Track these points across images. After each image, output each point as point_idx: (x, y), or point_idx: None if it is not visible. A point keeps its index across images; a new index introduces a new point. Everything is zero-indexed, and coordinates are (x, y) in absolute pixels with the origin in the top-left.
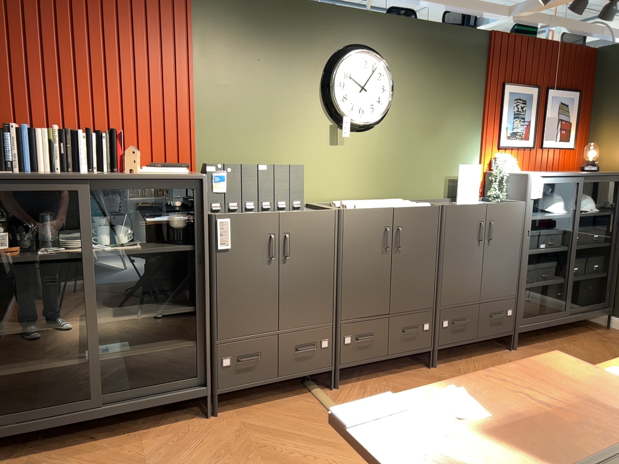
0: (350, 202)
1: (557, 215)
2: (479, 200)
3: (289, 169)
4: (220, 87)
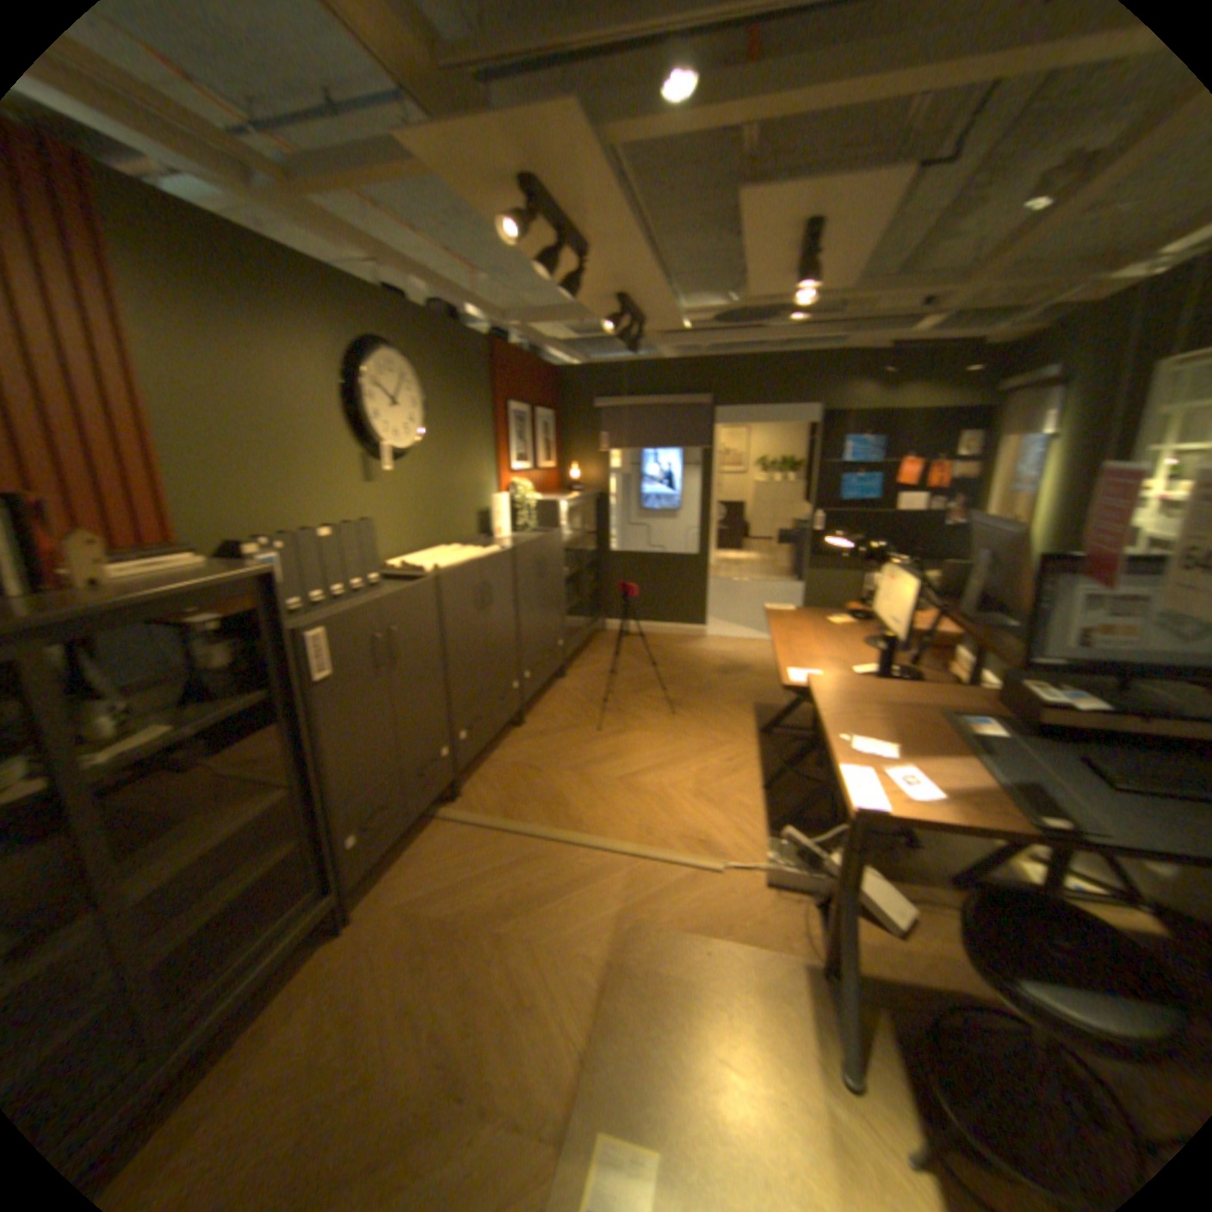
0: (417, 561)
1: (571, 538)
2: (507, 533)
3: (356, 531)
4: (185, 390)
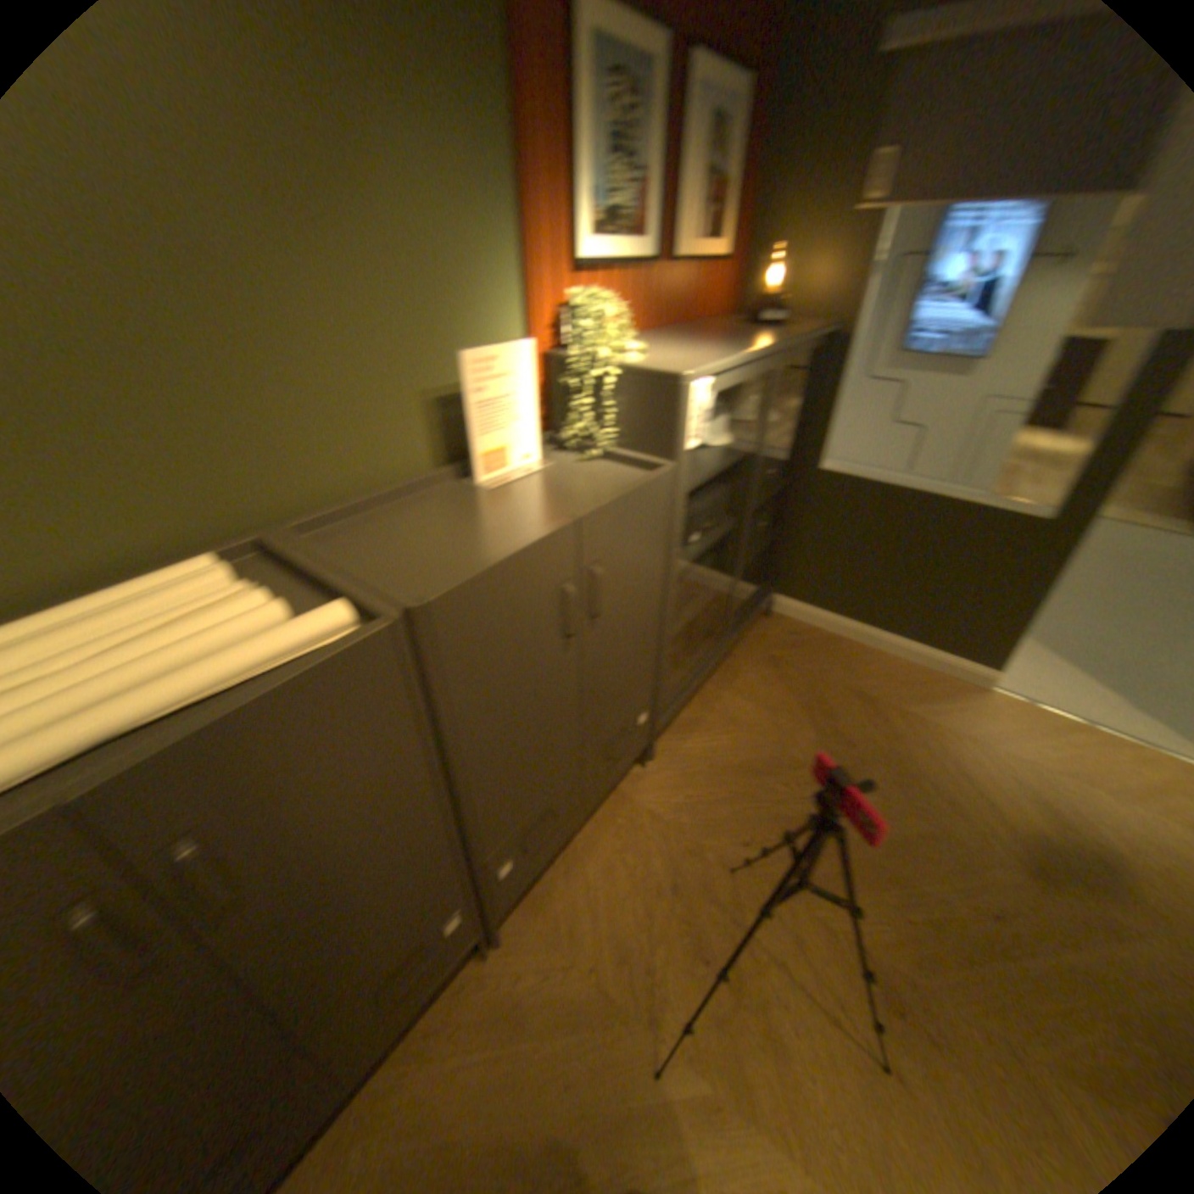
0: None
1: (727, 460)
2: (542, 453)
3: None
4: None
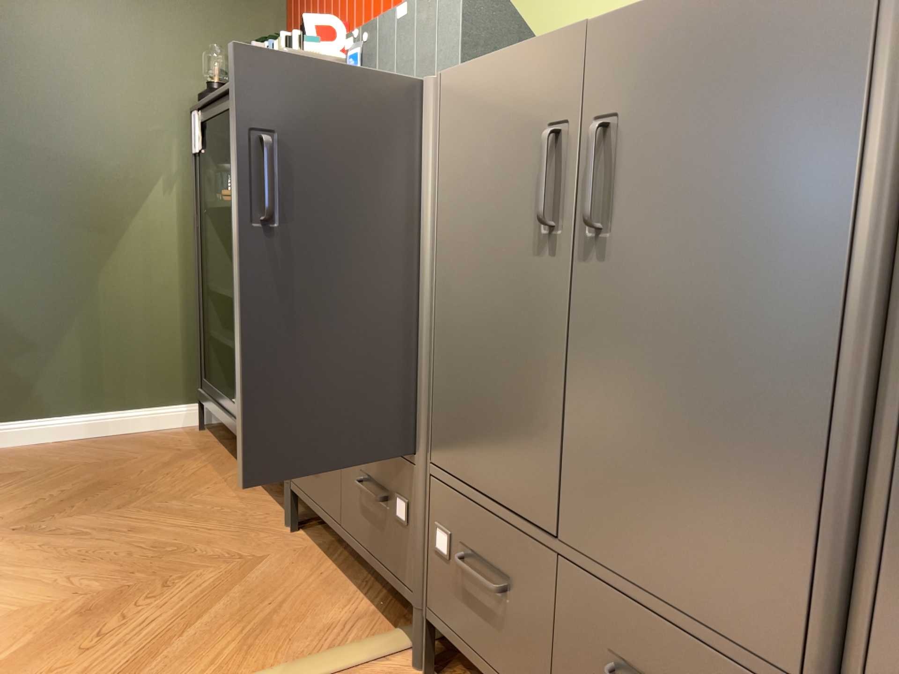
0: None
1: None
2: None
3: (437, 2)
4: None
